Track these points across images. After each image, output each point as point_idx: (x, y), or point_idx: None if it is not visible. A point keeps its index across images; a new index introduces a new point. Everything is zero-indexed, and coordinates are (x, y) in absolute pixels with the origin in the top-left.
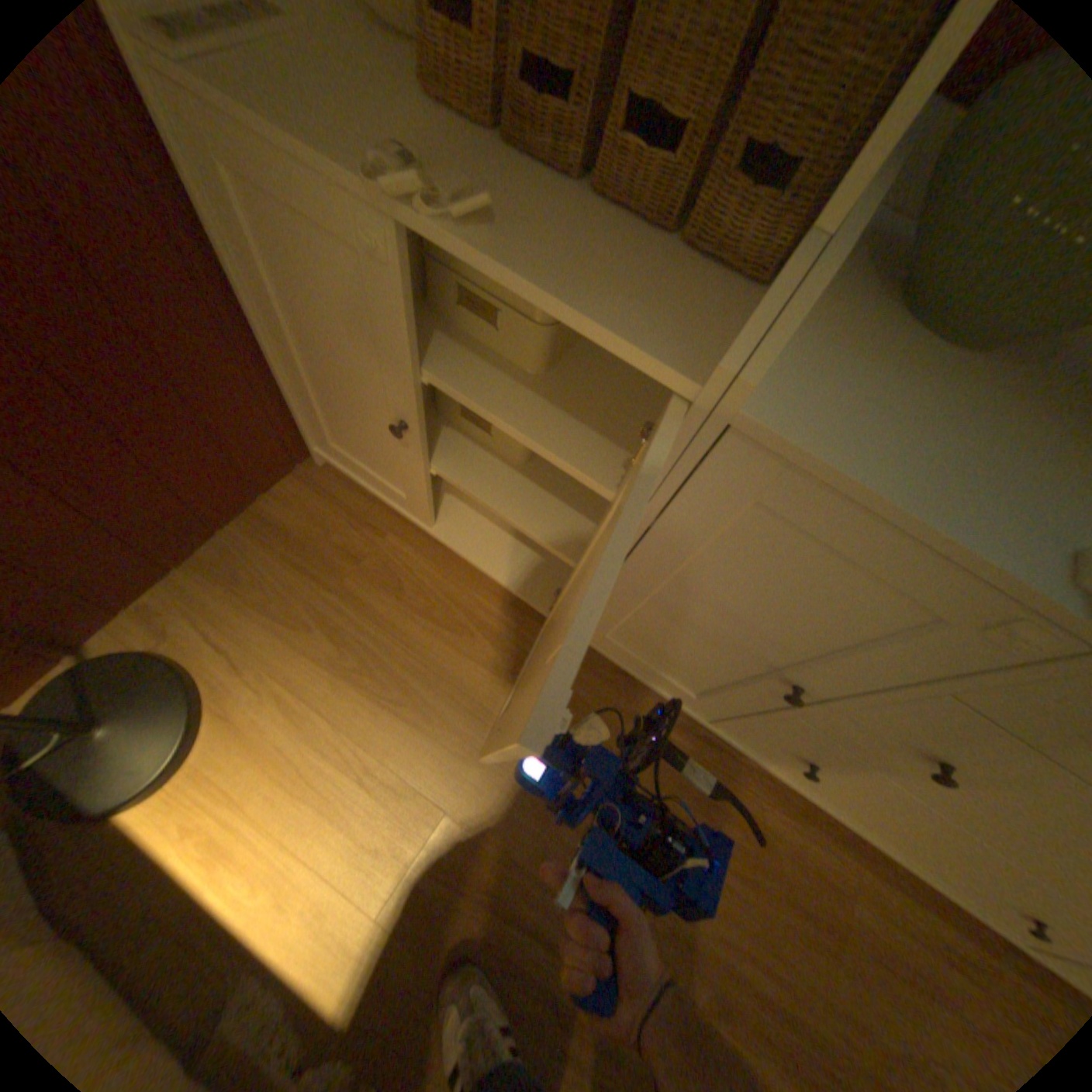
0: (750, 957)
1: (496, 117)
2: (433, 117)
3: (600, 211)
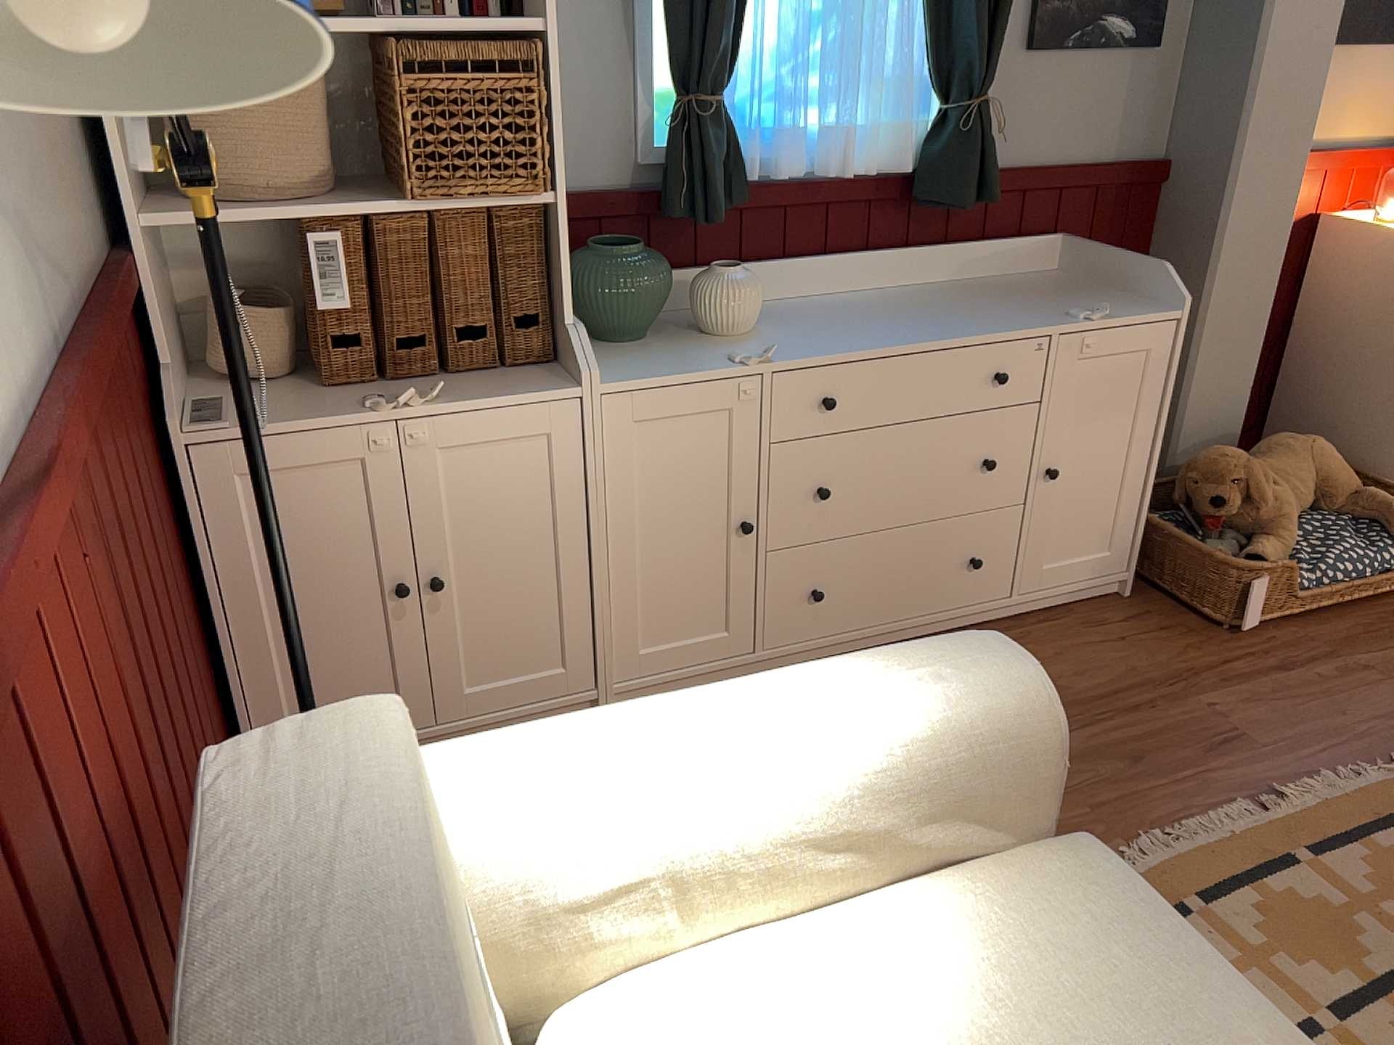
0: None
1: (375, 379)
2: (350, 393)
3: (463, 380)
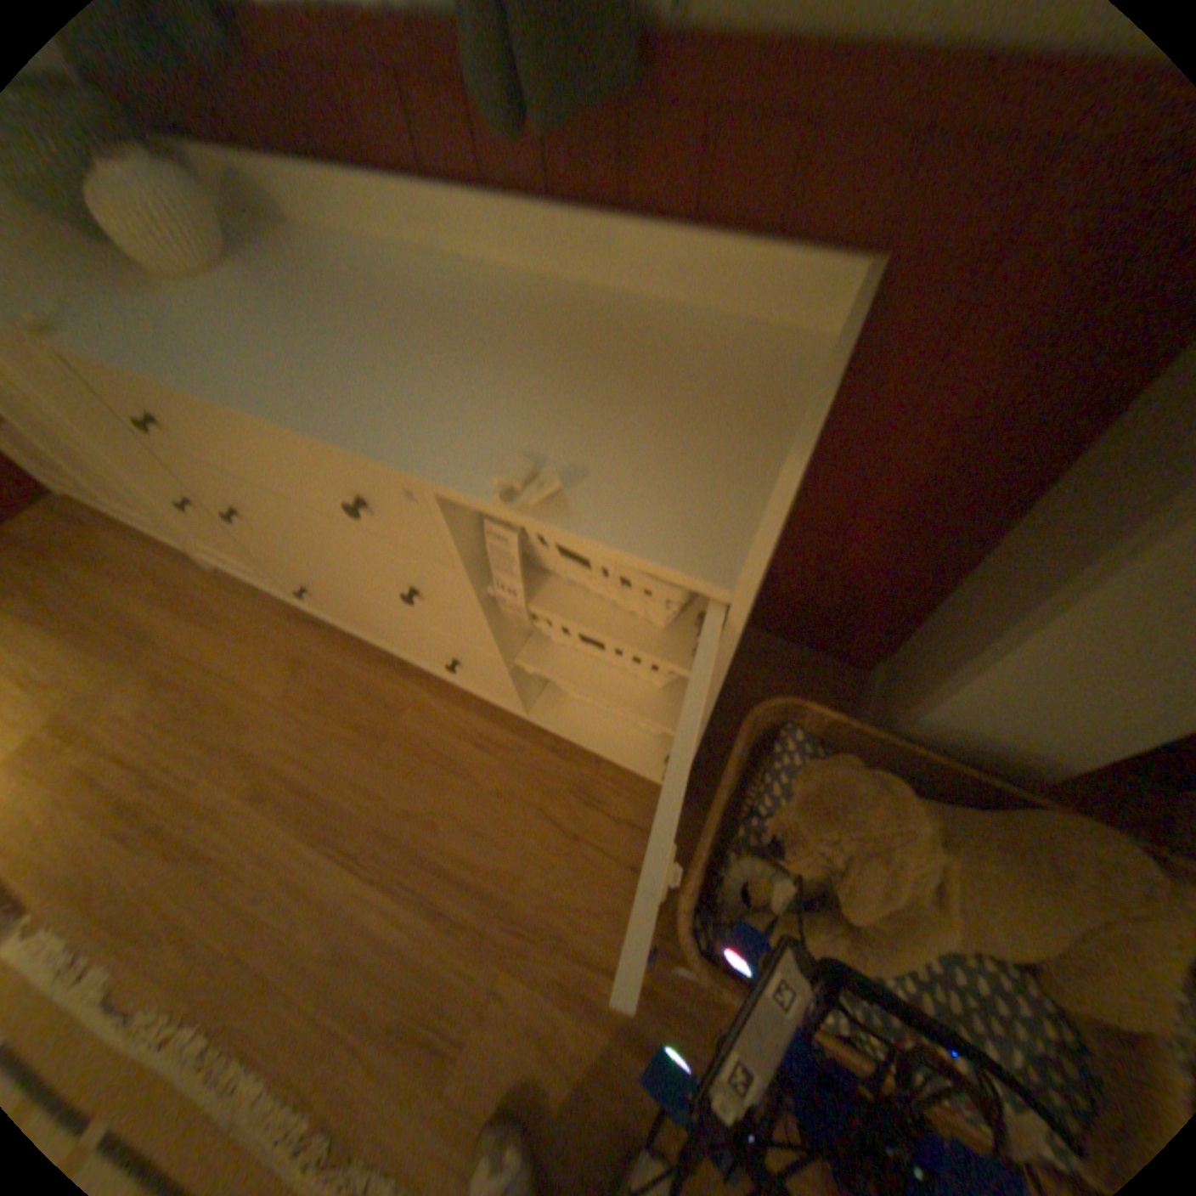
0: (292, 760)
1: None
2: None
3: None
